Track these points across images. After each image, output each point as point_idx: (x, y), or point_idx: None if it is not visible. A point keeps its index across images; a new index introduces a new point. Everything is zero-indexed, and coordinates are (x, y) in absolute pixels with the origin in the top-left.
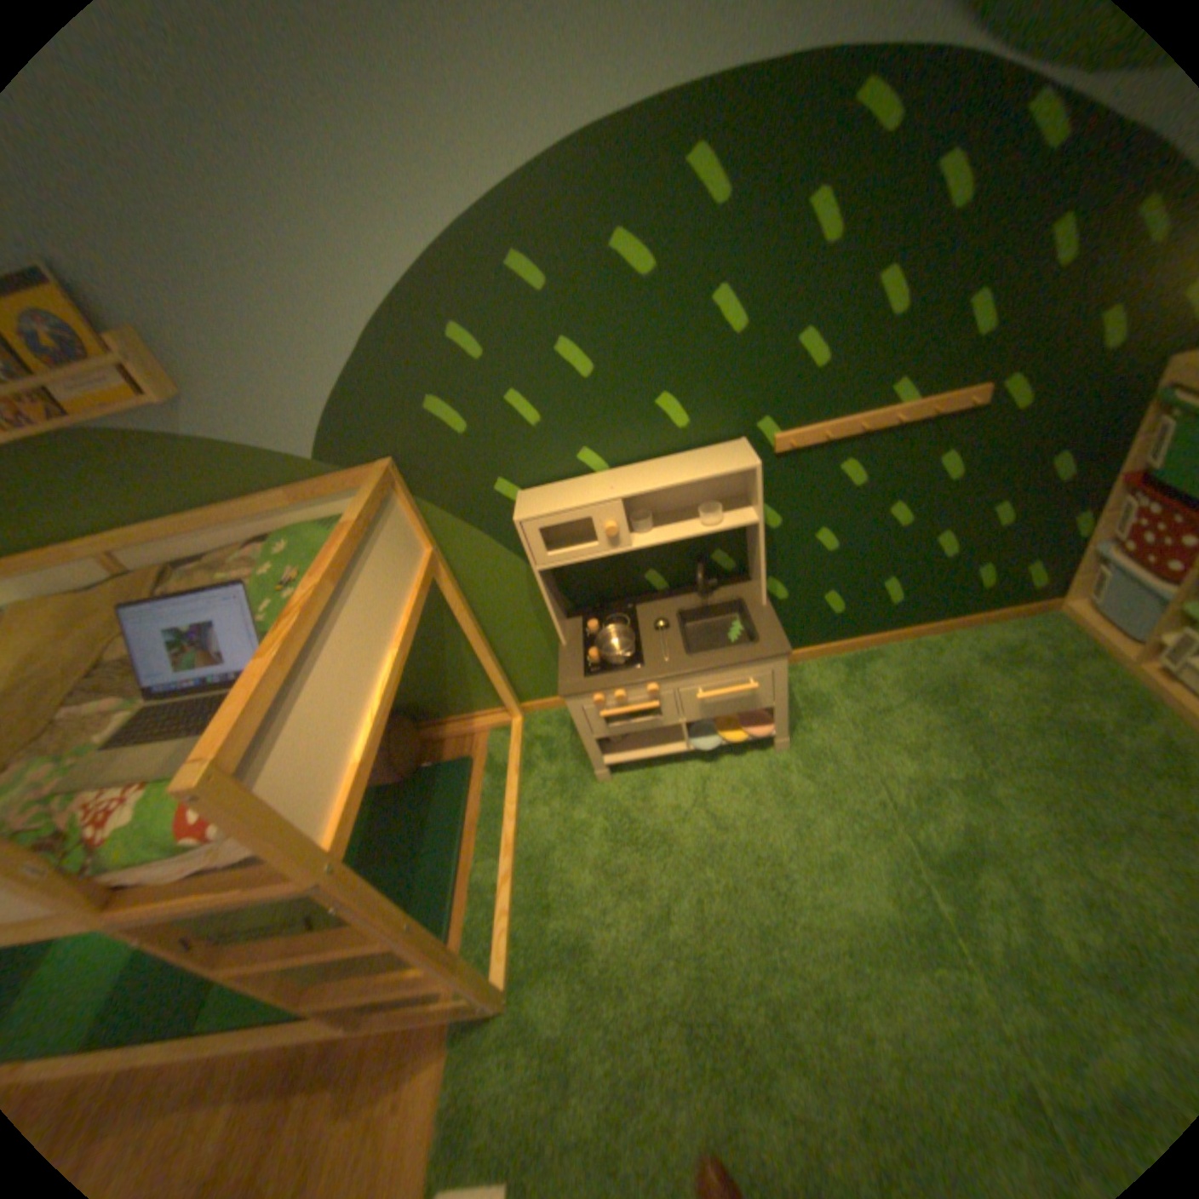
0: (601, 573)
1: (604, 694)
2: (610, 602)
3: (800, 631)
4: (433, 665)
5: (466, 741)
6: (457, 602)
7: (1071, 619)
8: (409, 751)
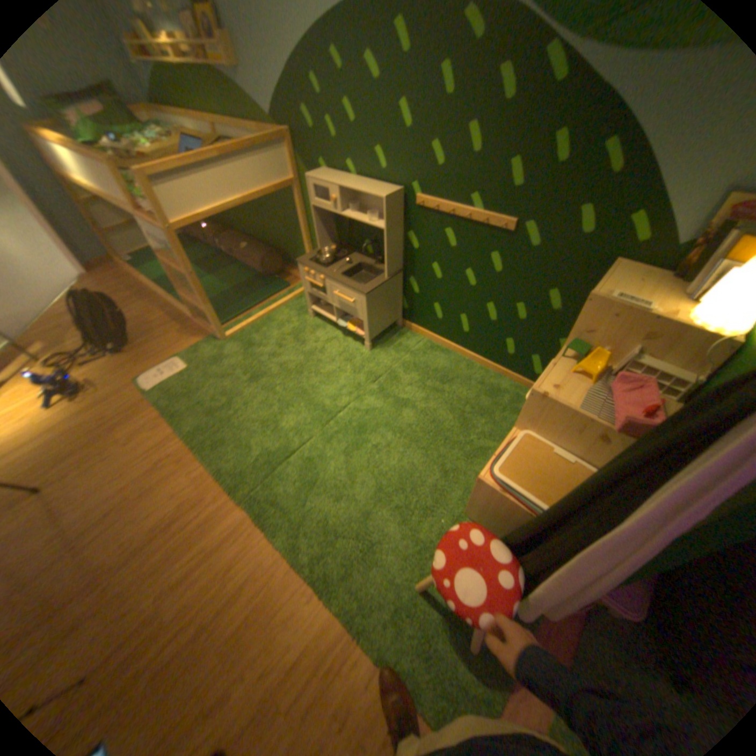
0: (350, 230)
1: (309, 270)
2: (352, 248)
3: (422, 318)
4: (294, 238)
5: (296, 280)
6: (299, 210)
7: None
8: (272, 266)
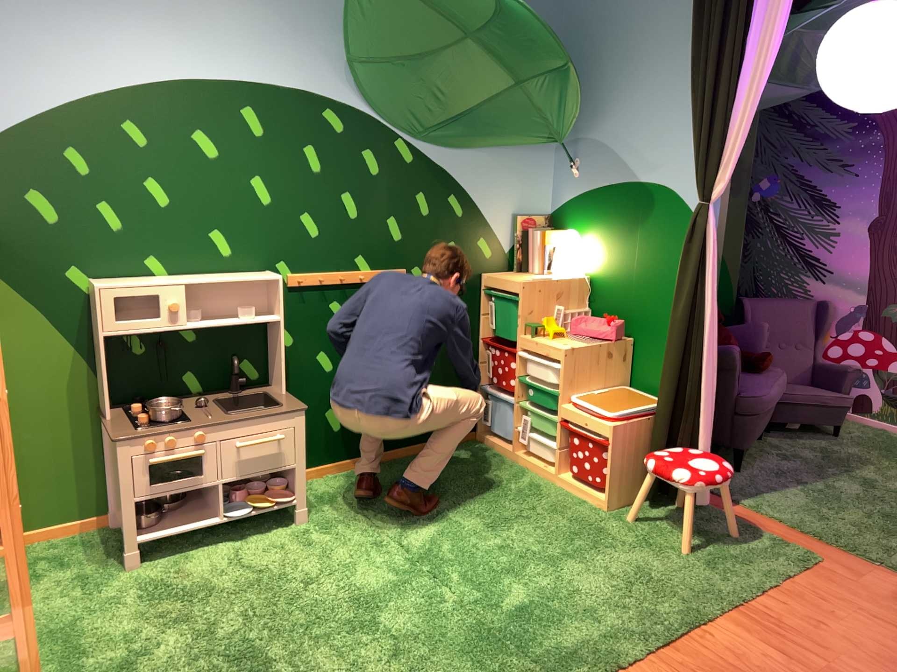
0: (146, 369)
1: (156, 440)
2: (148, 400)
3: (308, 447)
4: None
5: None
6: None
7: (482, 442)
8: None
